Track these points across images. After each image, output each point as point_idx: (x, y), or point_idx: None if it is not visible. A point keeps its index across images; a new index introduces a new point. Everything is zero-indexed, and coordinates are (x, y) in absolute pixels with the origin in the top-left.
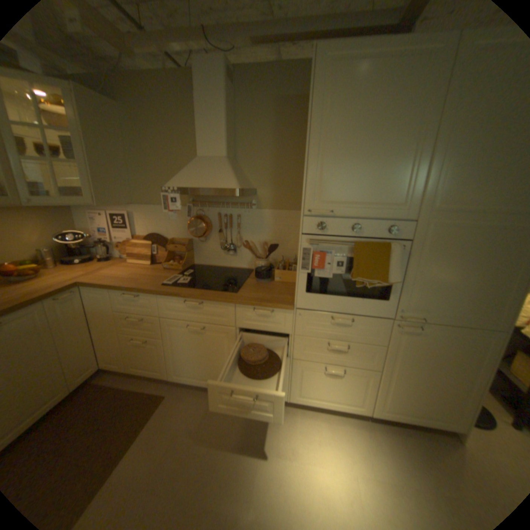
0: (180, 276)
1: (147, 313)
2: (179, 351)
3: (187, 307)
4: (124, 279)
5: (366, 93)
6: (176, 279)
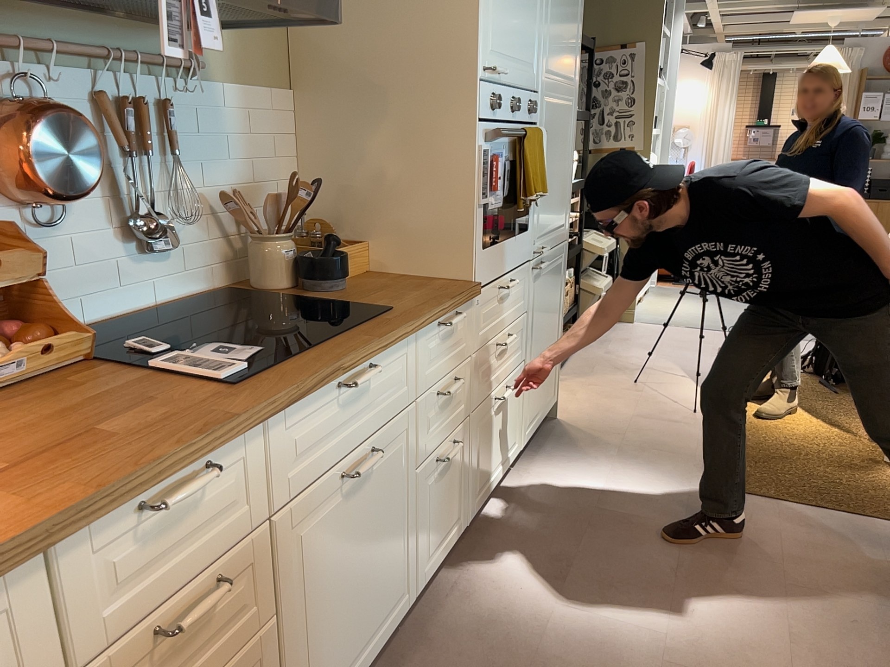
0: (171, 354)
1: (230, 531)
2: (319, 600)
3: (337, 406)
4: (2, 475)
5: None
6: (208, 359)
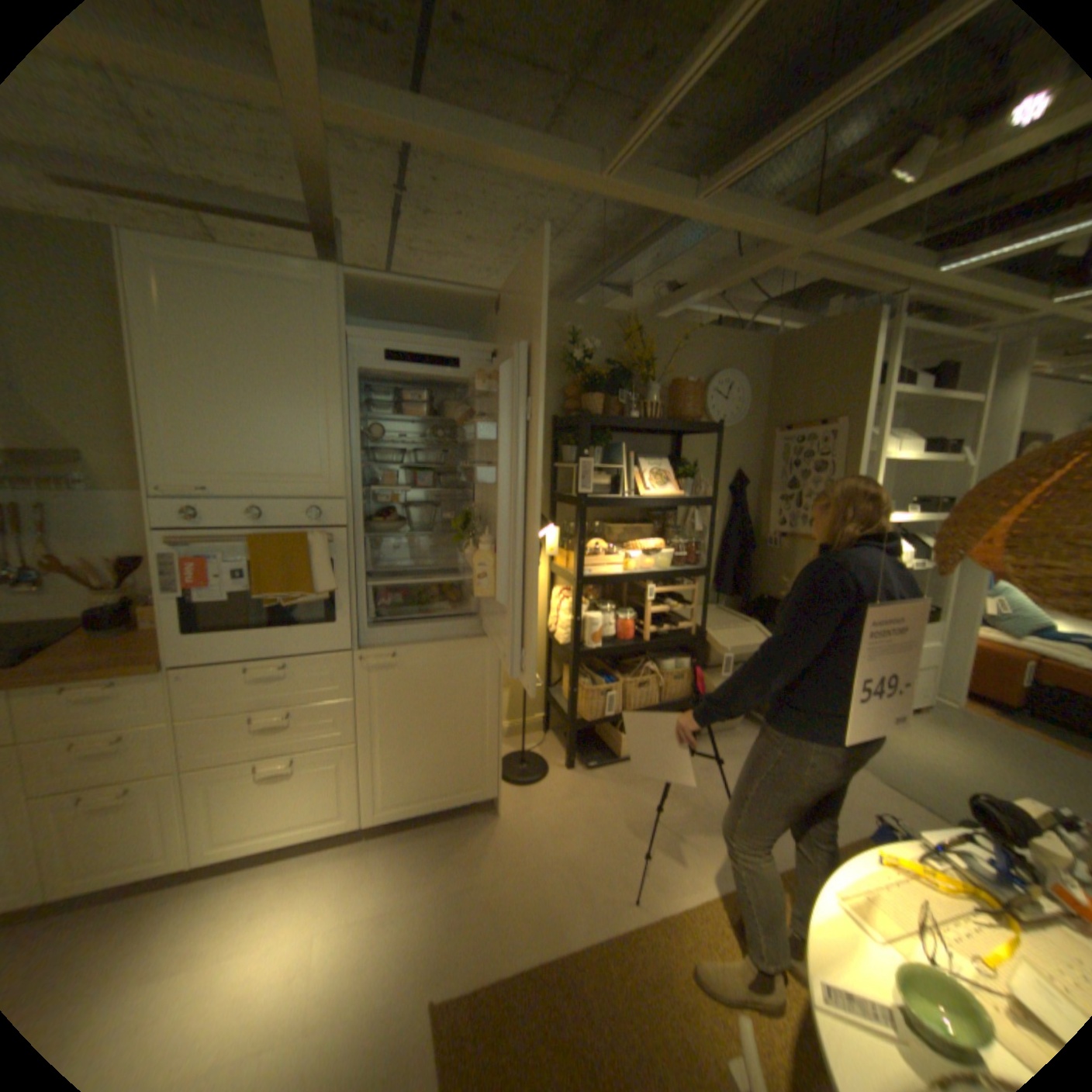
0: None
1: None
2: None
3: None
4: None
5: (223, 320)
6: None
